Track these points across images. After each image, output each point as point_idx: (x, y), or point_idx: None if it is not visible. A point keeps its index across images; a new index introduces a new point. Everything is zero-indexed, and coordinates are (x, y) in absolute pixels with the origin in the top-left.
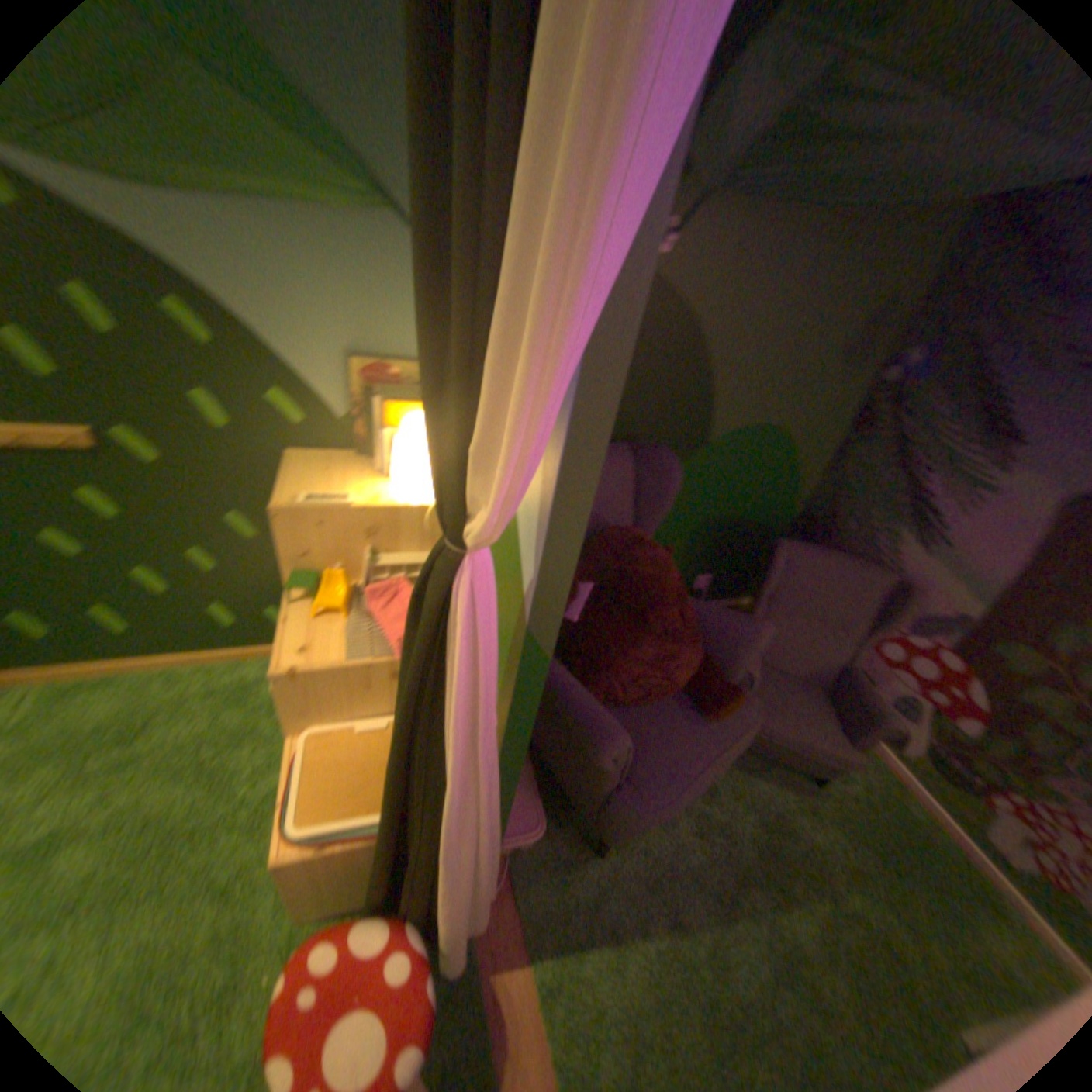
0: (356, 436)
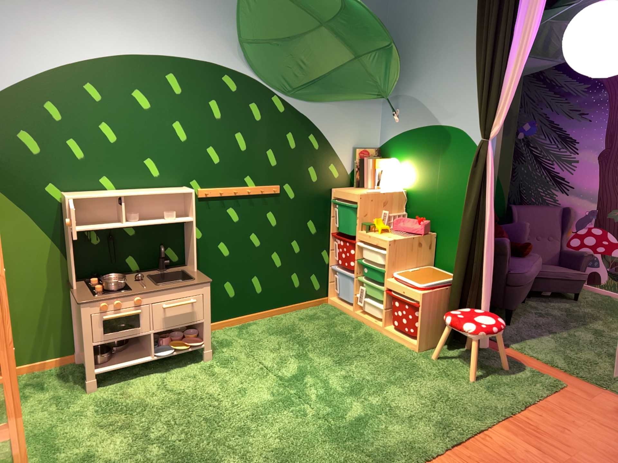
0: (353, 179)
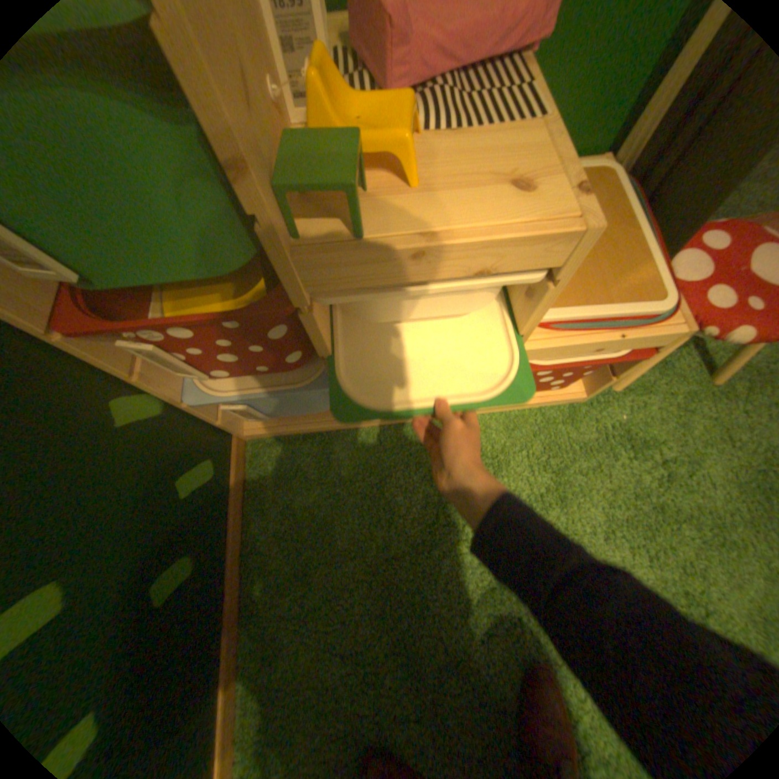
0: None
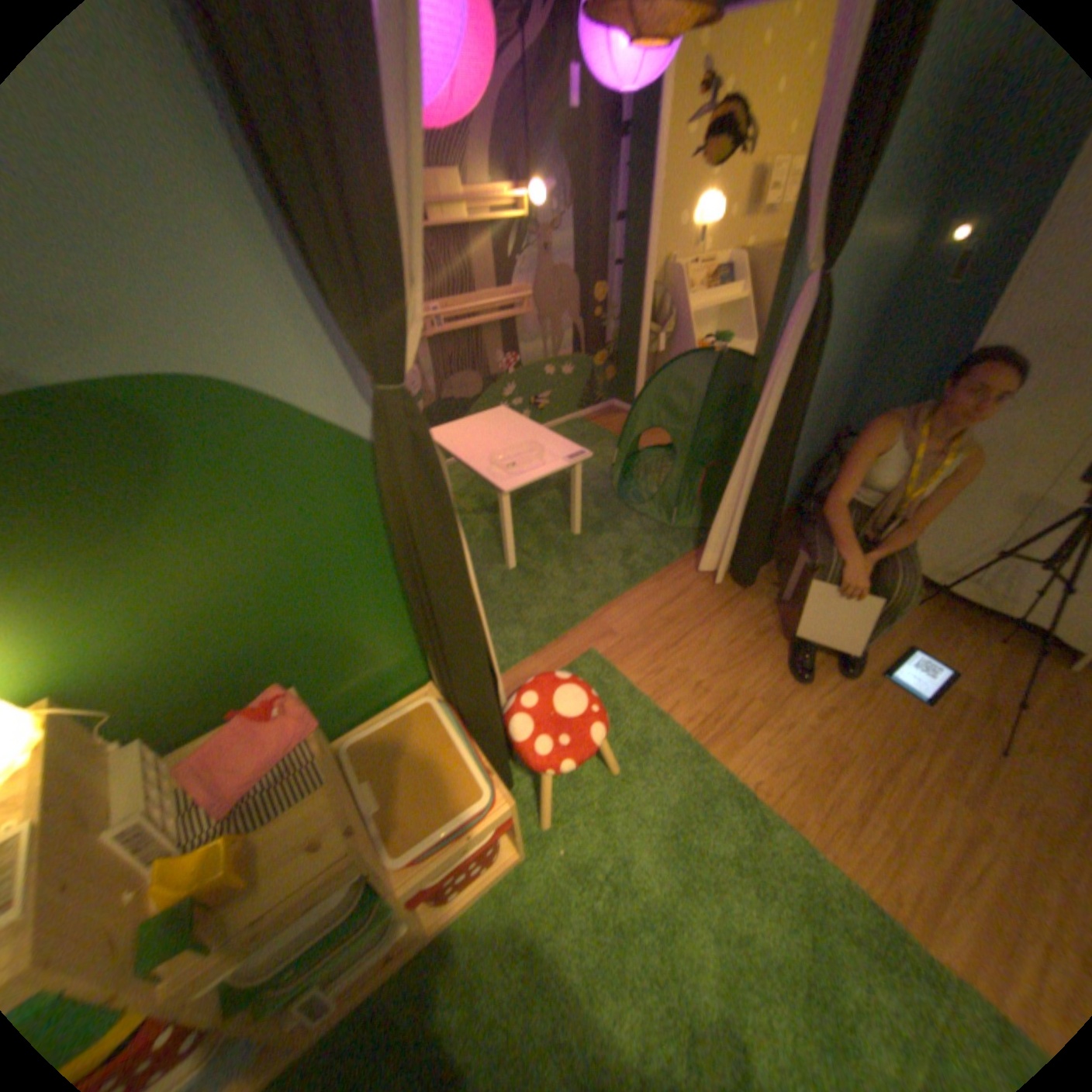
0: None
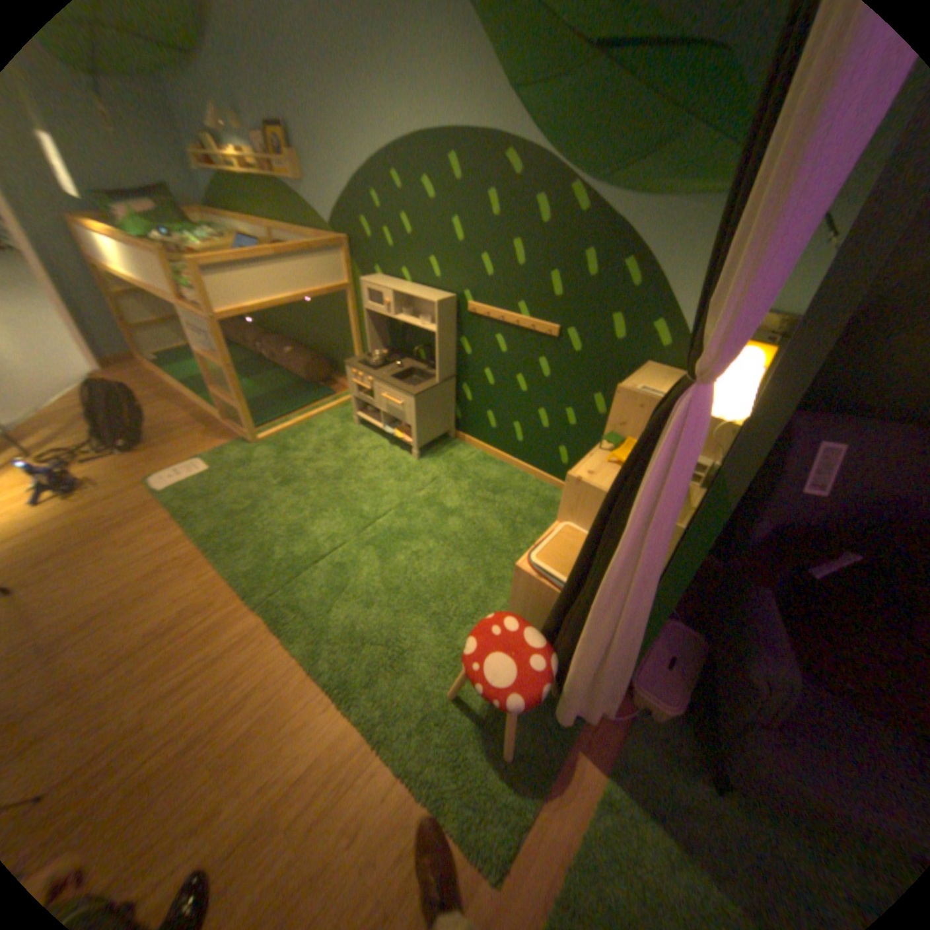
0: None
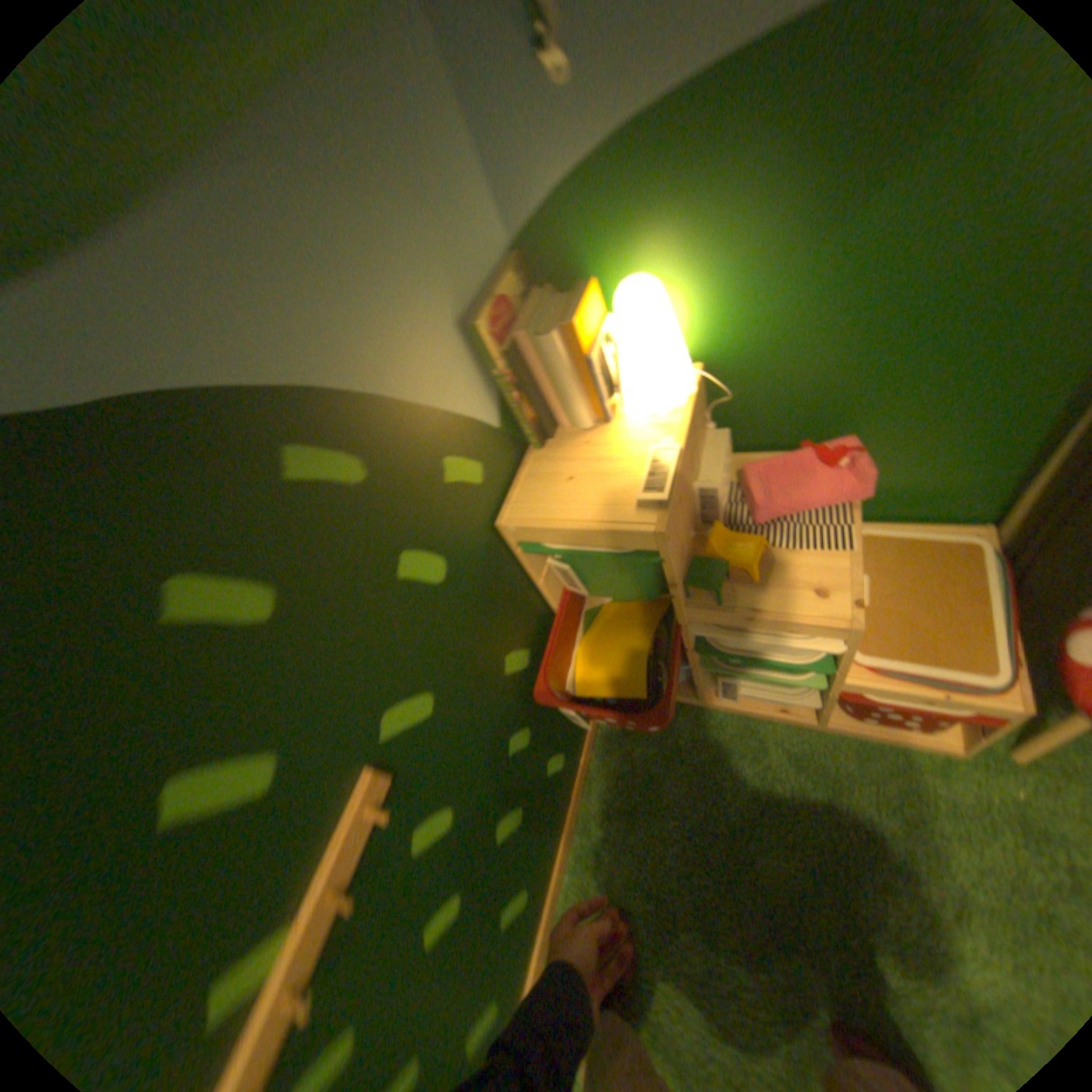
0: (516, 429)
